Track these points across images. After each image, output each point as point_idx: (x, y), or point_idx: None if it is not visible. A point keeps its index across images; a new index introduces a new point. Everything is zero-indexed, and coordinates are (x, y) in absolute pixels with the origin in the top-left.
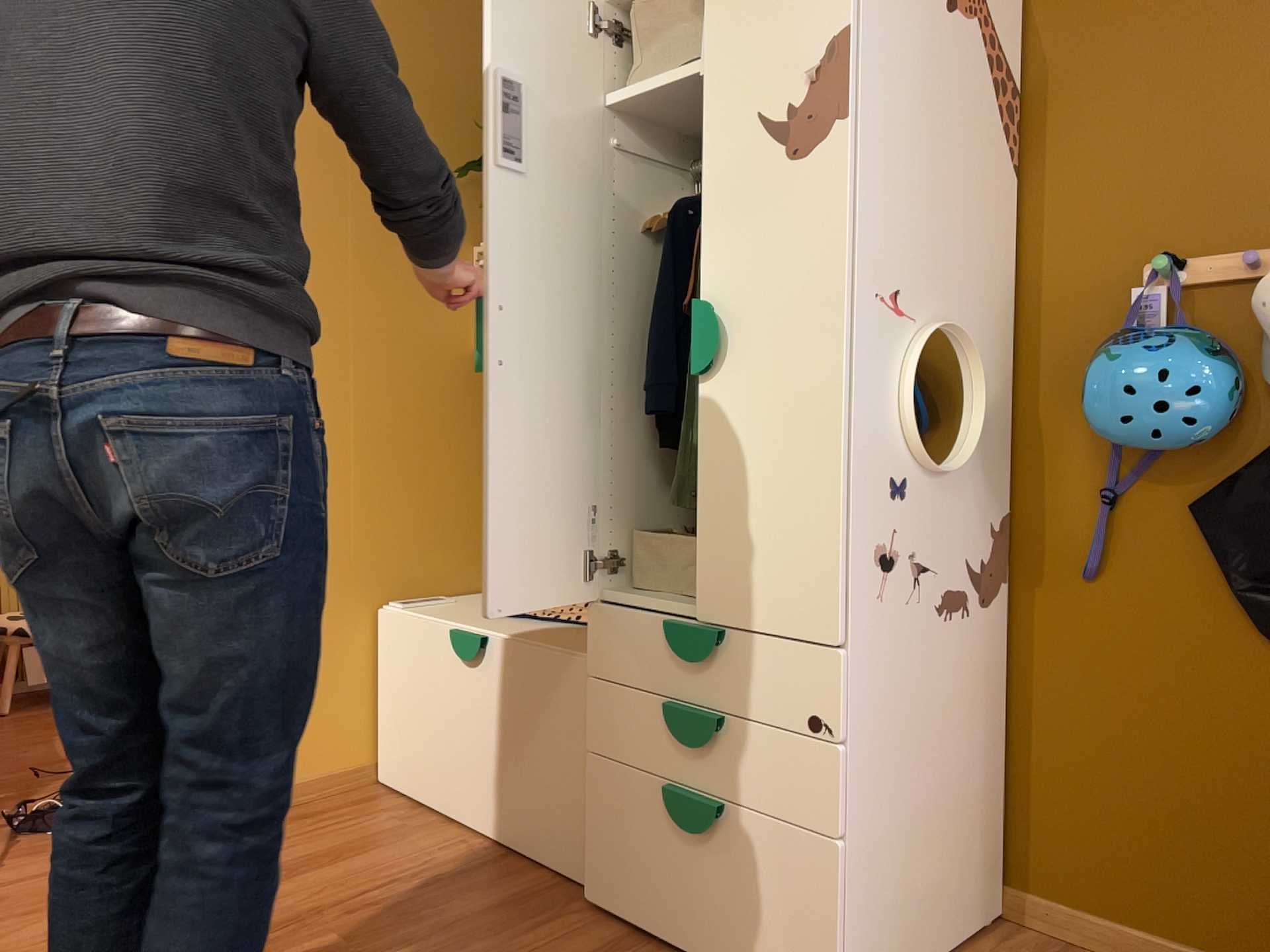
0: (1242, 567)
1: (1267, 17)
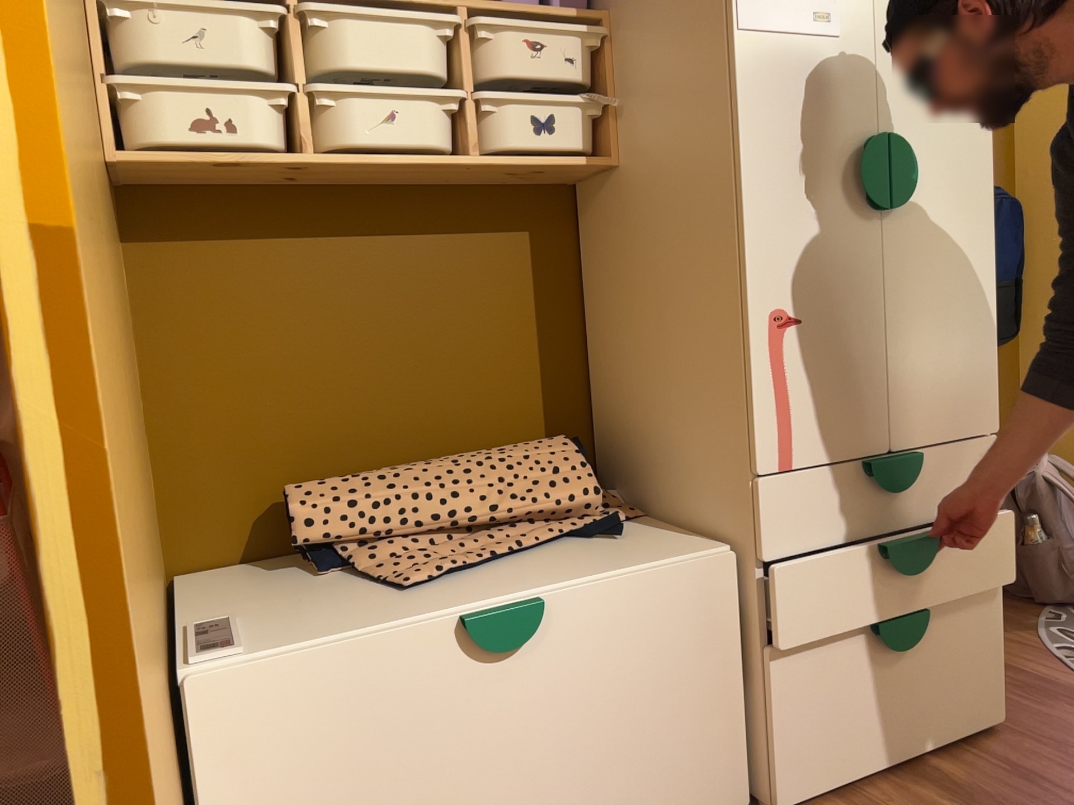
0: None
1: None
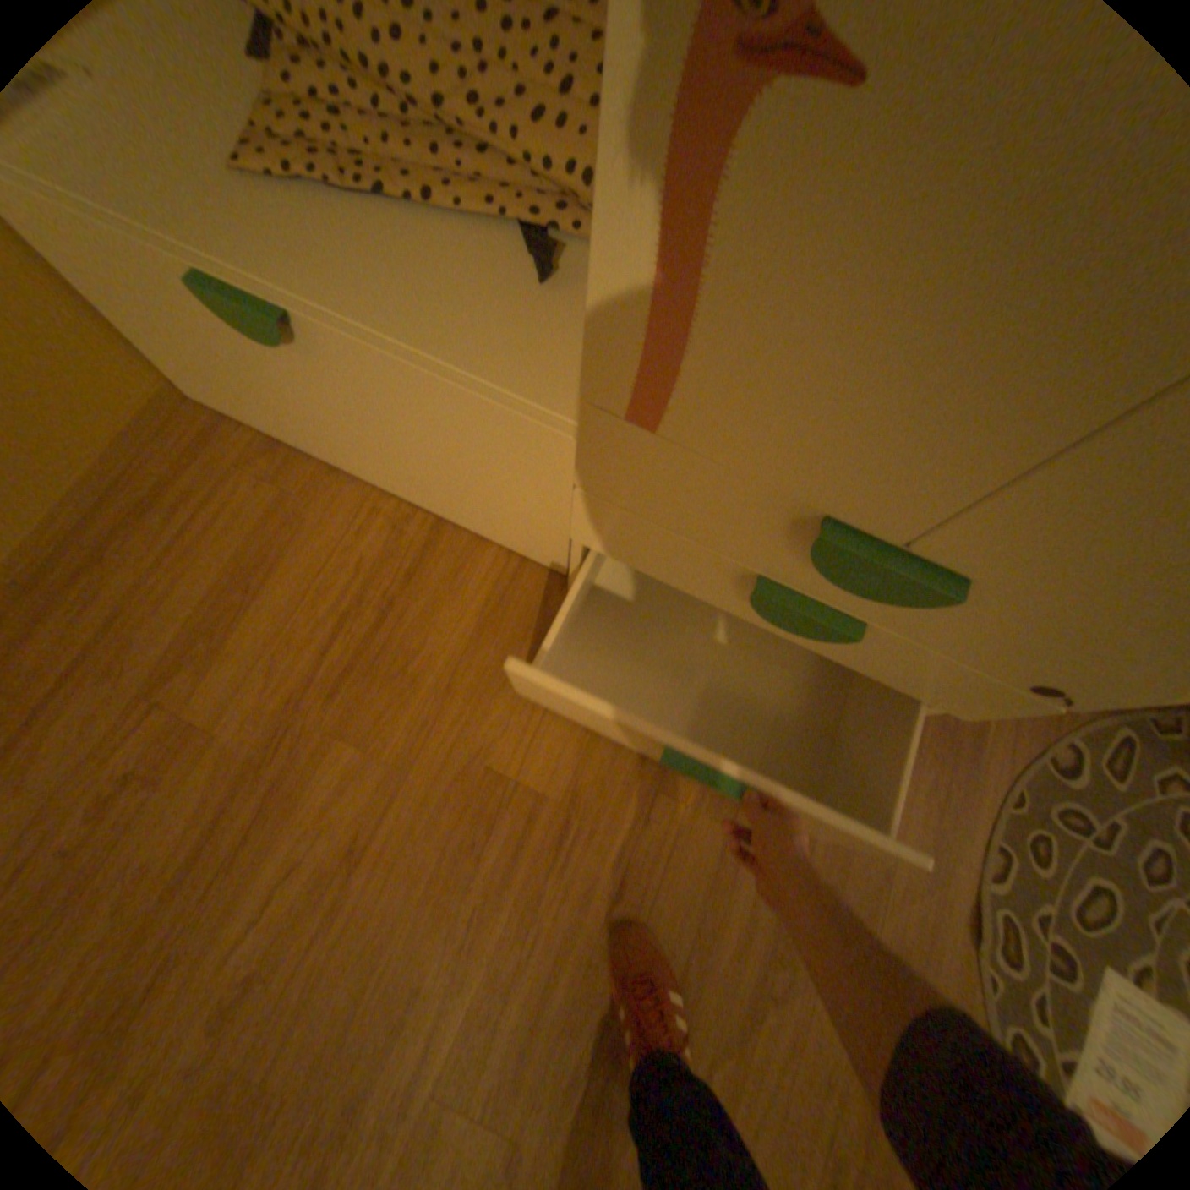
0: None
1: None
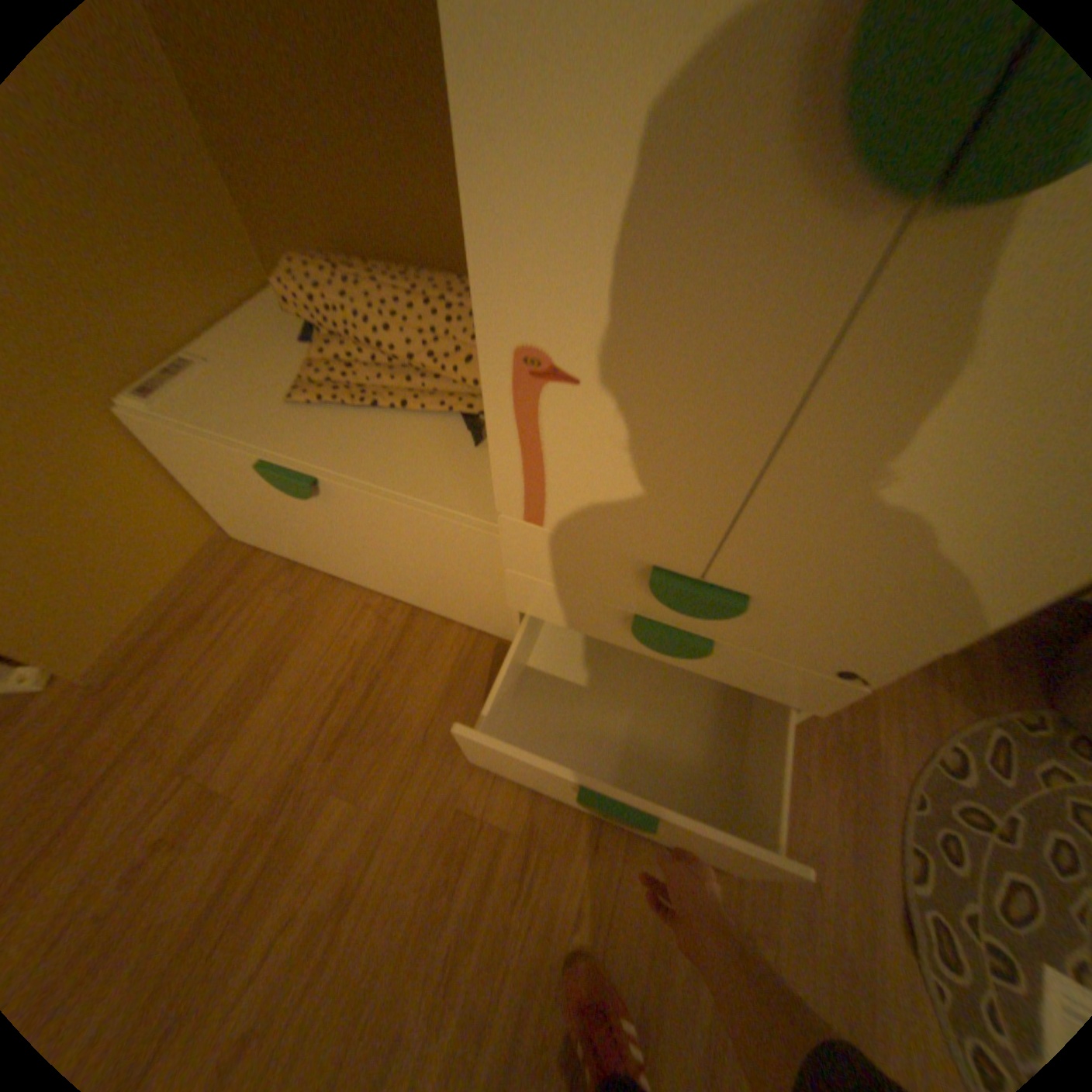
0: None
1: None
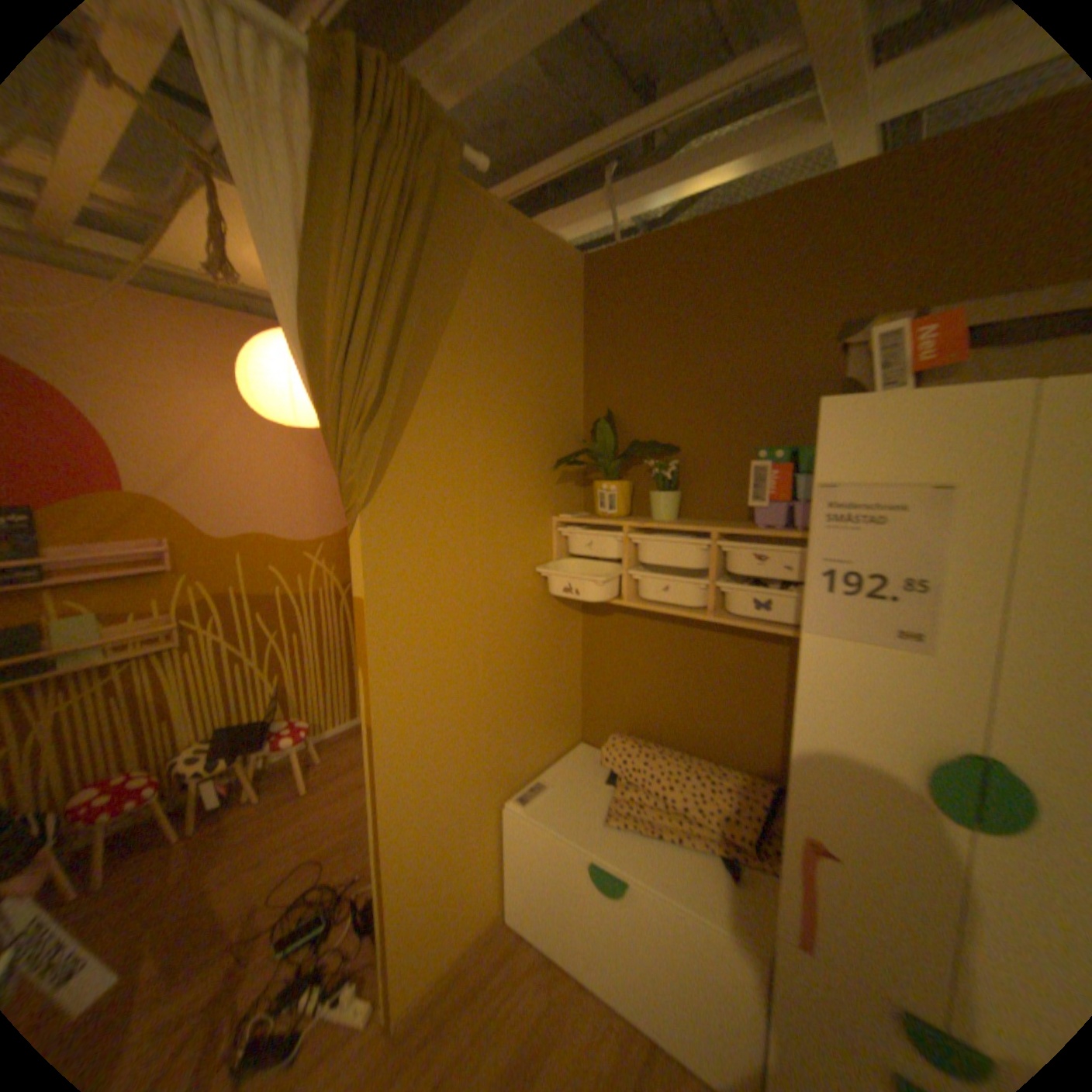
0: None
1: None
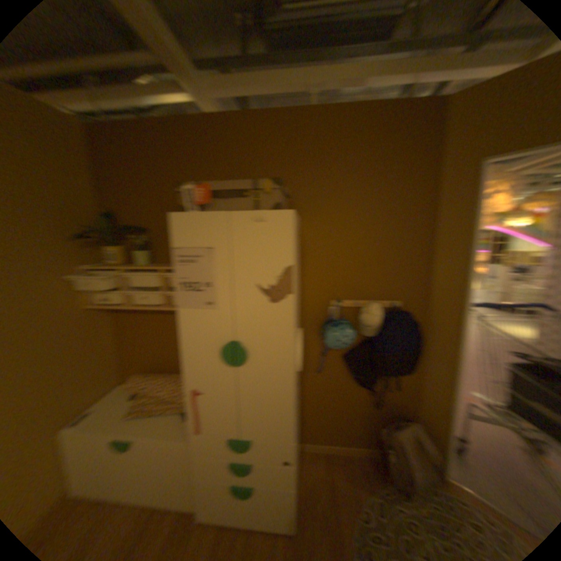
0: (352, 370)
1: (358, 245)
